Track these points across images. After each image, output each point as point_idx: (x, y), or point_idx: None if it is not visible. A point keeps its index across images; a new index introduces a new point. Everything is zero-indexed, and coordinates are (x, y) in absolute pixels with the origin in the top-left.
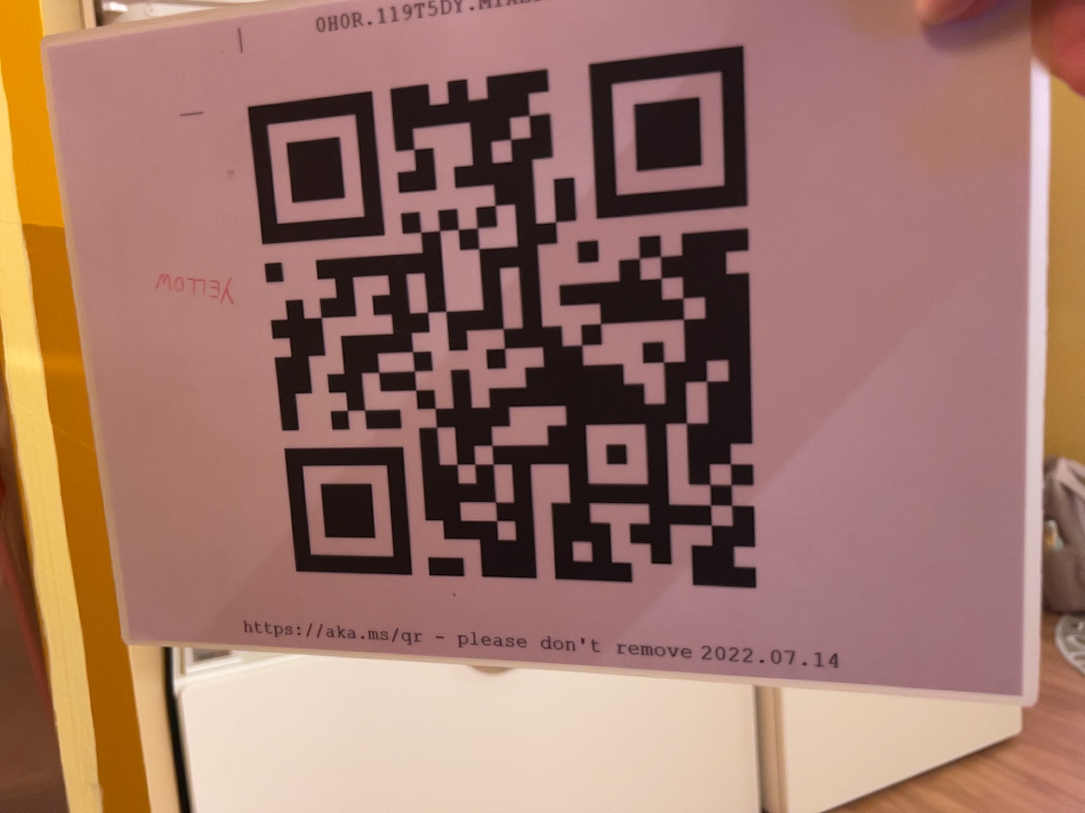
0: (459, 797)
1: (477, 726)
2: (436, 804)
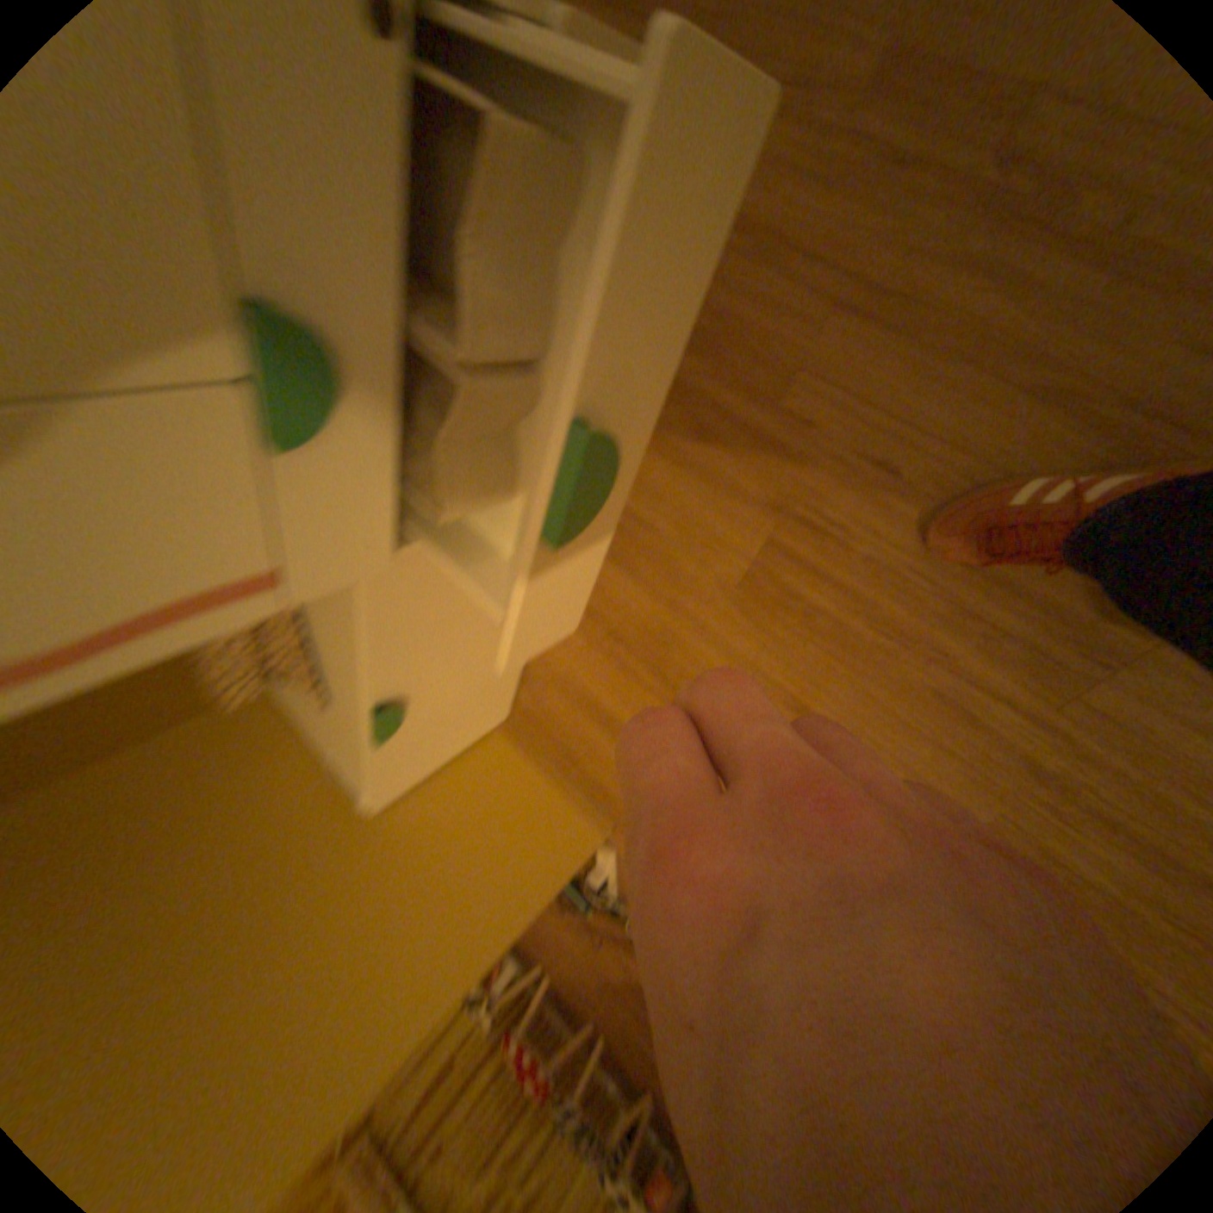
0: (464, 691)
1: (431, 704)
2: (462, 699)
